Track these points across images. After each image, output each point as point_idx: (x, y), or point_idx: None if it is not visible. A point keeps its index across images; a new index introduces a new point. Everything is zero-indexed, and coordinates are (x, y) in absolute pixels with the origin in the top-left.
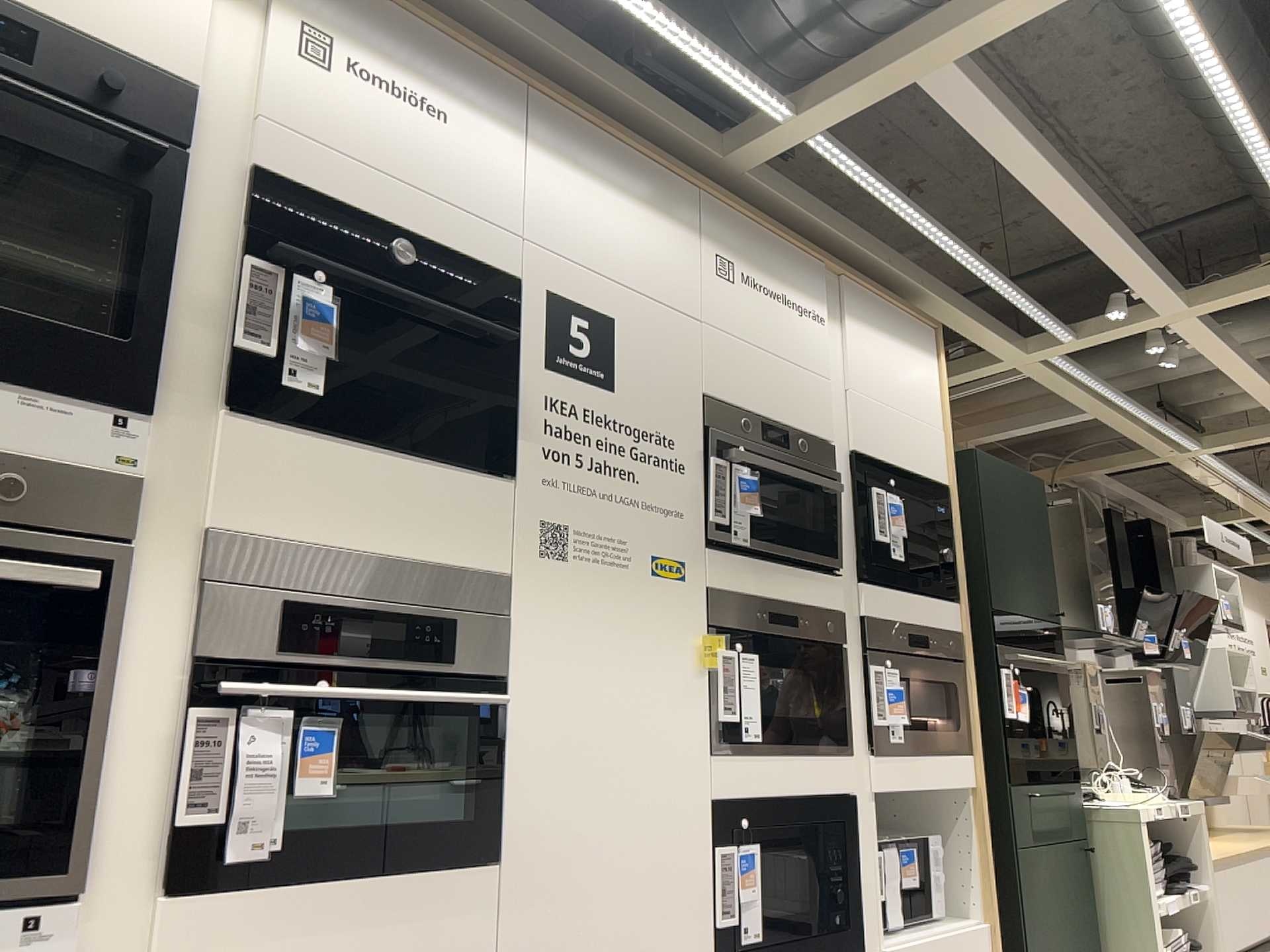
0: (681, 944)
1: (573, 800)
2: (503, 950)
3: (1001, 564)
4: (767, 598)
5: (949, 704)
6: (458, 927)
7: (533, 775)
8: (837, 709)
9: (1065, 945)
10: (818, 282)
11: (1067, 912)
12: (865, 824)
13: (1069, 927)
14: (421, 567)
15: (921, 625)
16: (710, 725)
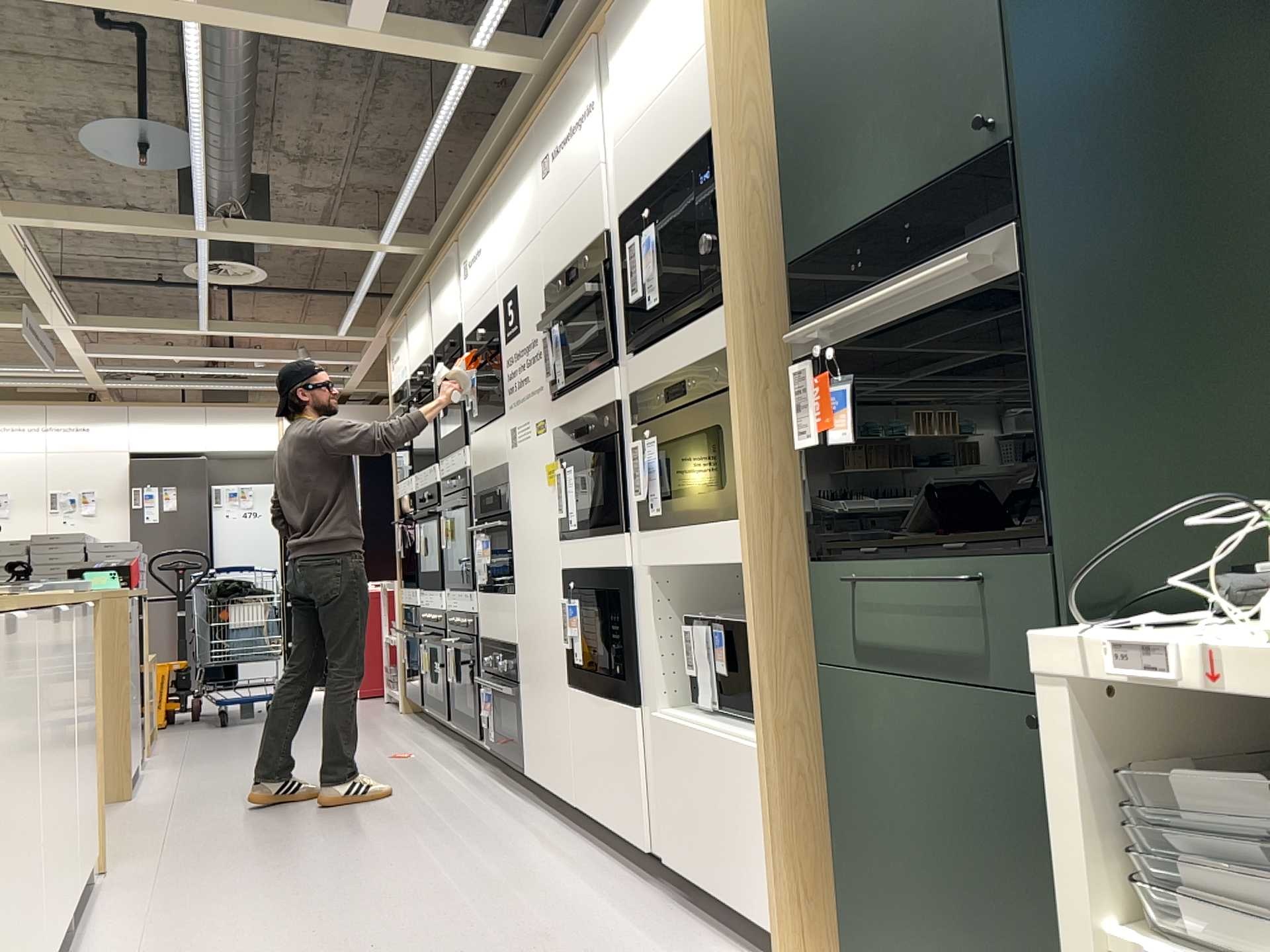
0: (556, 651)
1: (525, 567)
2: (517, 631)
3: (819, 156)
4: (576, 419)
5: (717, 457)
6: (509, 617)
7: (517, 555)
8: (615, 494)
9: (957, 889)
10: (590, 67)
11: (976, 833)
12: (646, 597)
13: (980, 866)
14: (505, 467)
15: (683, 368)
16: (558, 522)
